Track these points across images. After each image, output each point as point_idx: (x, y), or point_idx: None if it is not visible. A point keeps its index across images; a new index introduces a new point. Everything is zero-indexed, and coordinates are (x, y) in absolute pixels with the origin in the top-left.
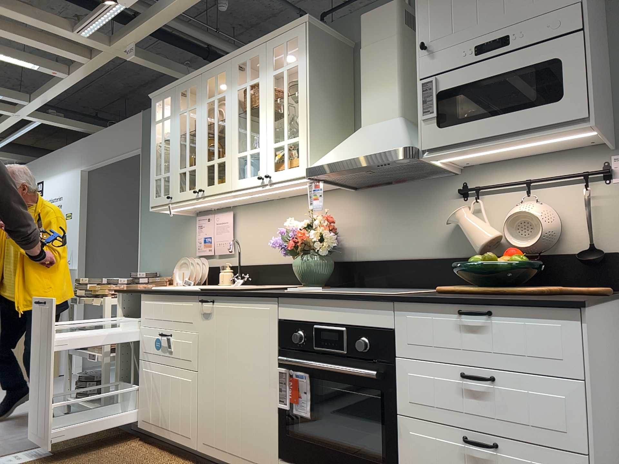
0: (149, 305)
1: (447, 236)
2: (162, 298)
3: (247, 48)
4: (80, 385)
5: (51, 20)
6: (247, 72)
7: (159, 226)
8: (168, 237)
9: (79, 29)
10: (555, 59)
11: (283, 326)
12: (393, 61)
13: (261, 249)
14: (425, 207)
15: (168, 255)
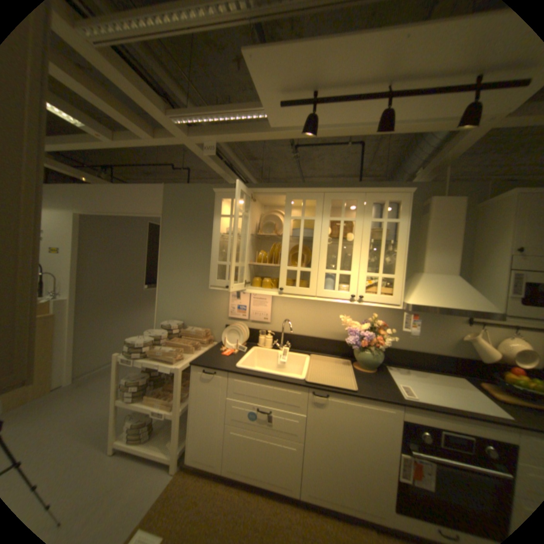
0: (240, 384)
1: (455, 345)
2: (259, 381)
3: (346, 190)
4: (131, 433)
5: (149, 93)
6: (342, 209)
7: (182, 285)
8: (194, 296)
9: (174, 112)
10: None
11: (410, 427)
12: (460, 238)
13: (298, 324)
14: (442, 325)
15: (193, 310)
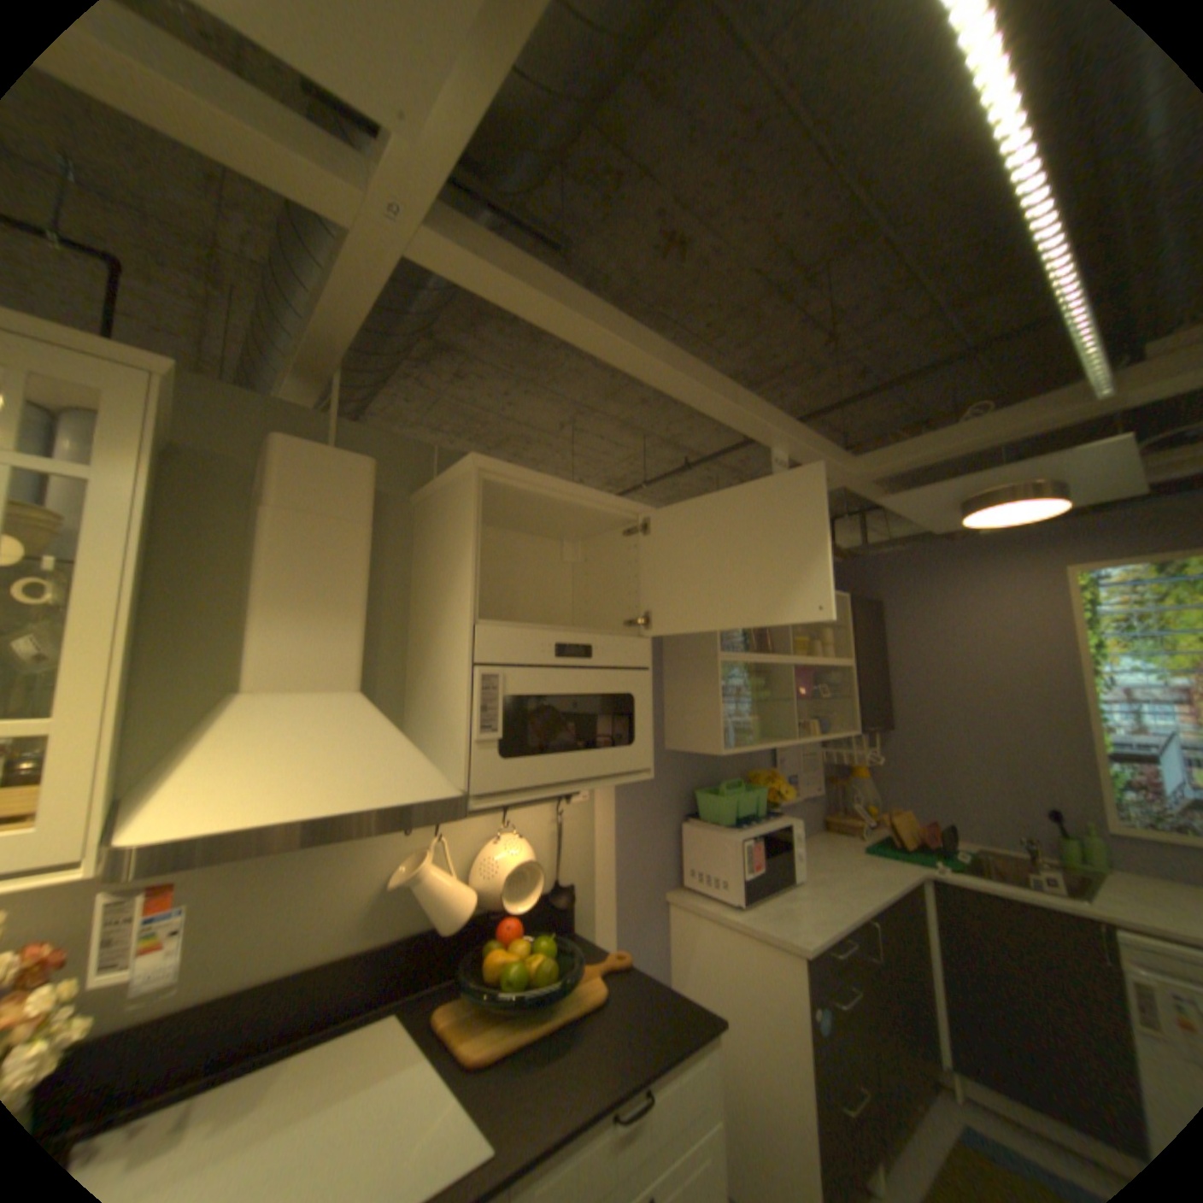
0: None
1: (368, 907)
2: None
3: None
4: None
5: None
6: None
7: None
8: None
9: None
10: (631, 694)
11: None
12: (357, 573)
13: None
14: (328, 856)
15: None
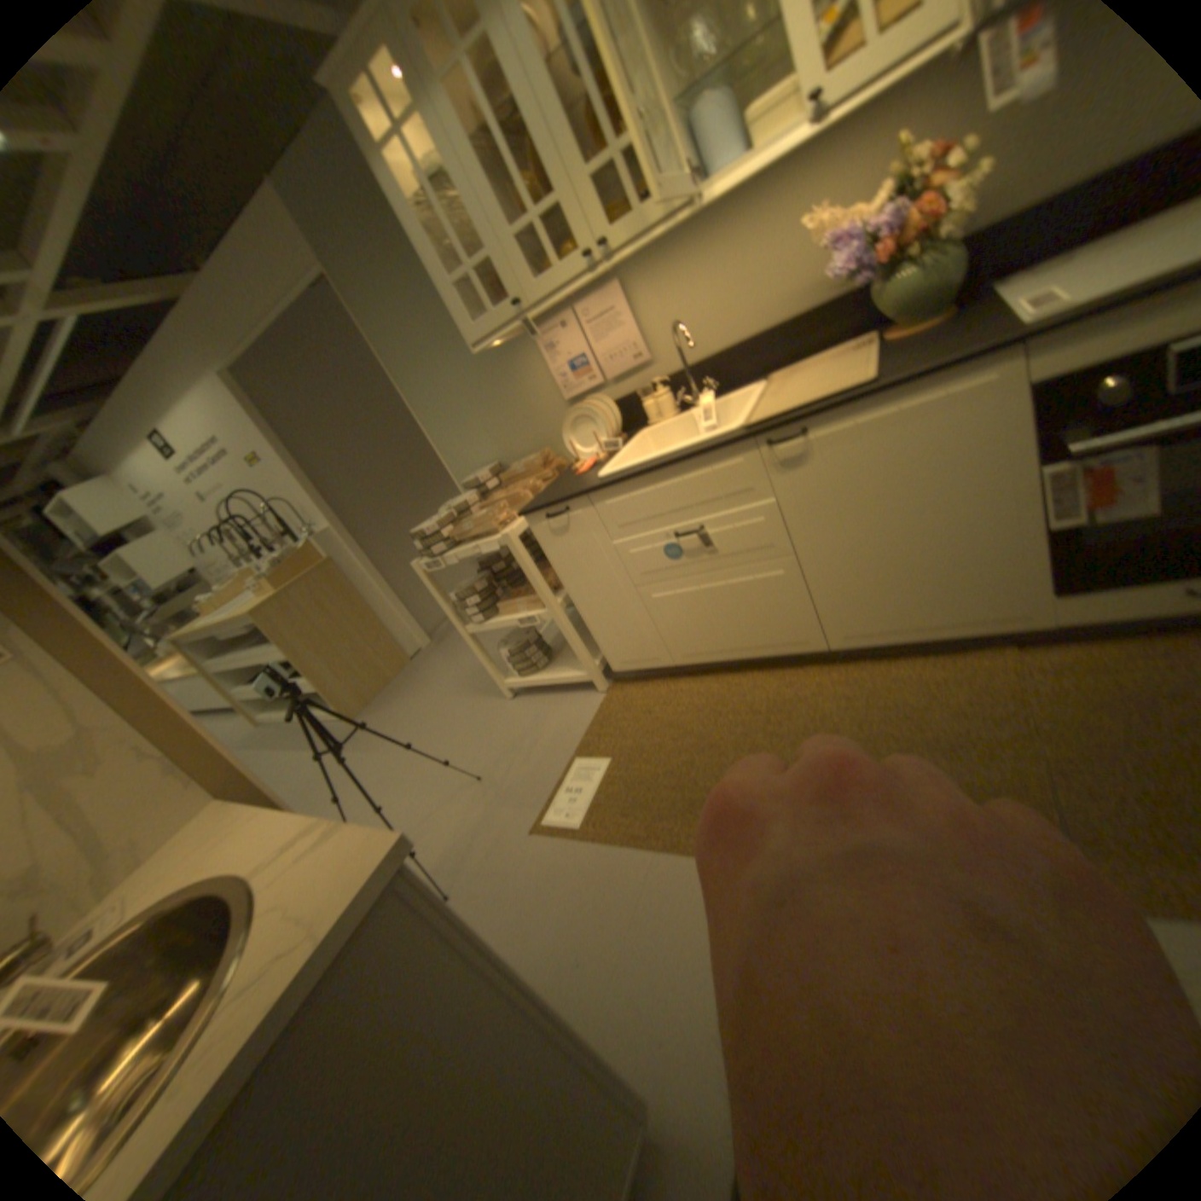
0: (620, 502)
1: None
2: (650, 478)
3: None
4: (518, 658)
5: None
6: None
7: (452, 389)
8: (483, 398)
9: None
10: None
11: (1053, 387)
12: None
13: (714, 319)
14: None
15: (500, 427)
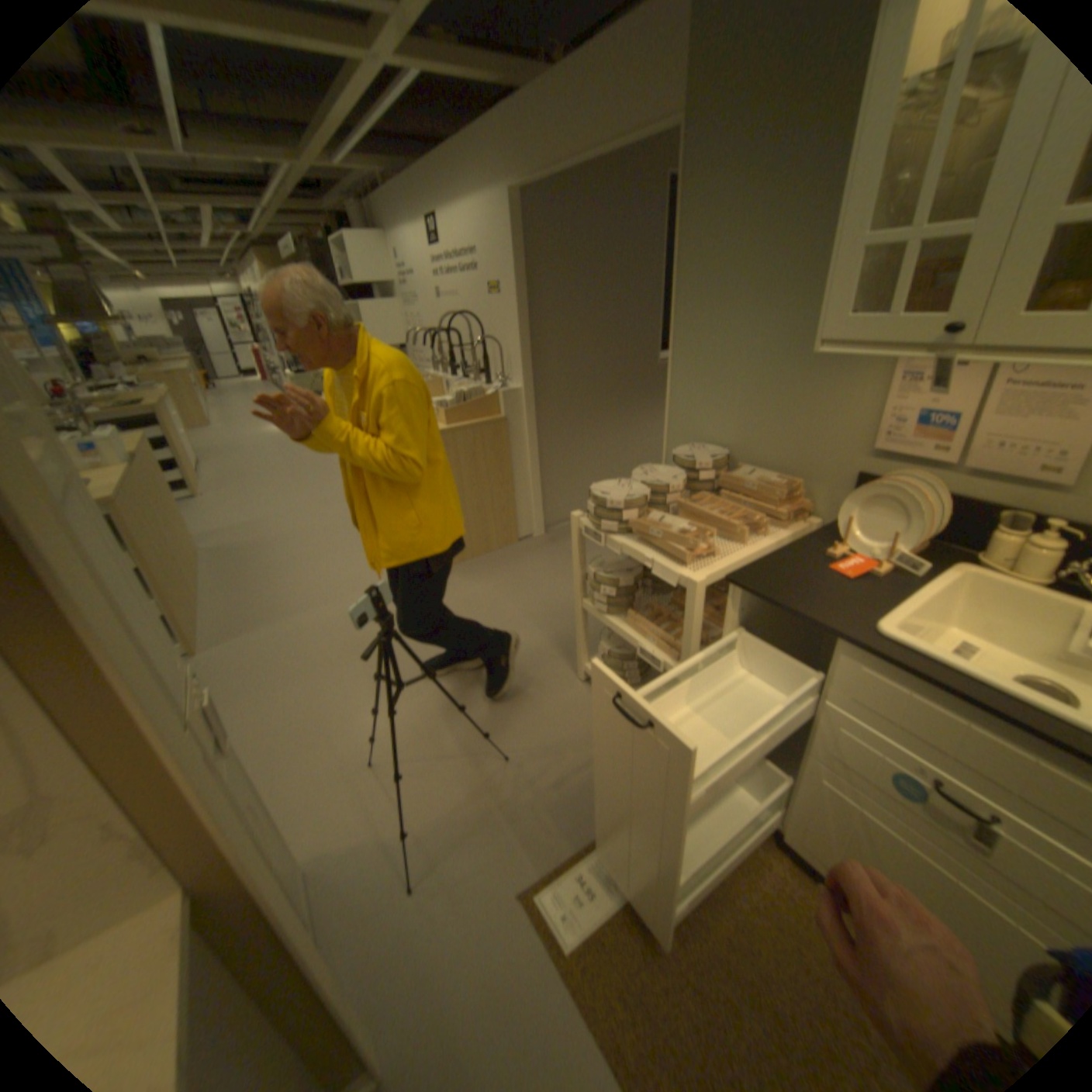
0: (887, 690)
1: None
2: (974, 715)
3: None
4: (611, 665)
5: None
6: None
7: (735, 346)
8: (765, 378)
9: None
10: None
11: None
12: None
13: None
14: None
15: (759, 420)
